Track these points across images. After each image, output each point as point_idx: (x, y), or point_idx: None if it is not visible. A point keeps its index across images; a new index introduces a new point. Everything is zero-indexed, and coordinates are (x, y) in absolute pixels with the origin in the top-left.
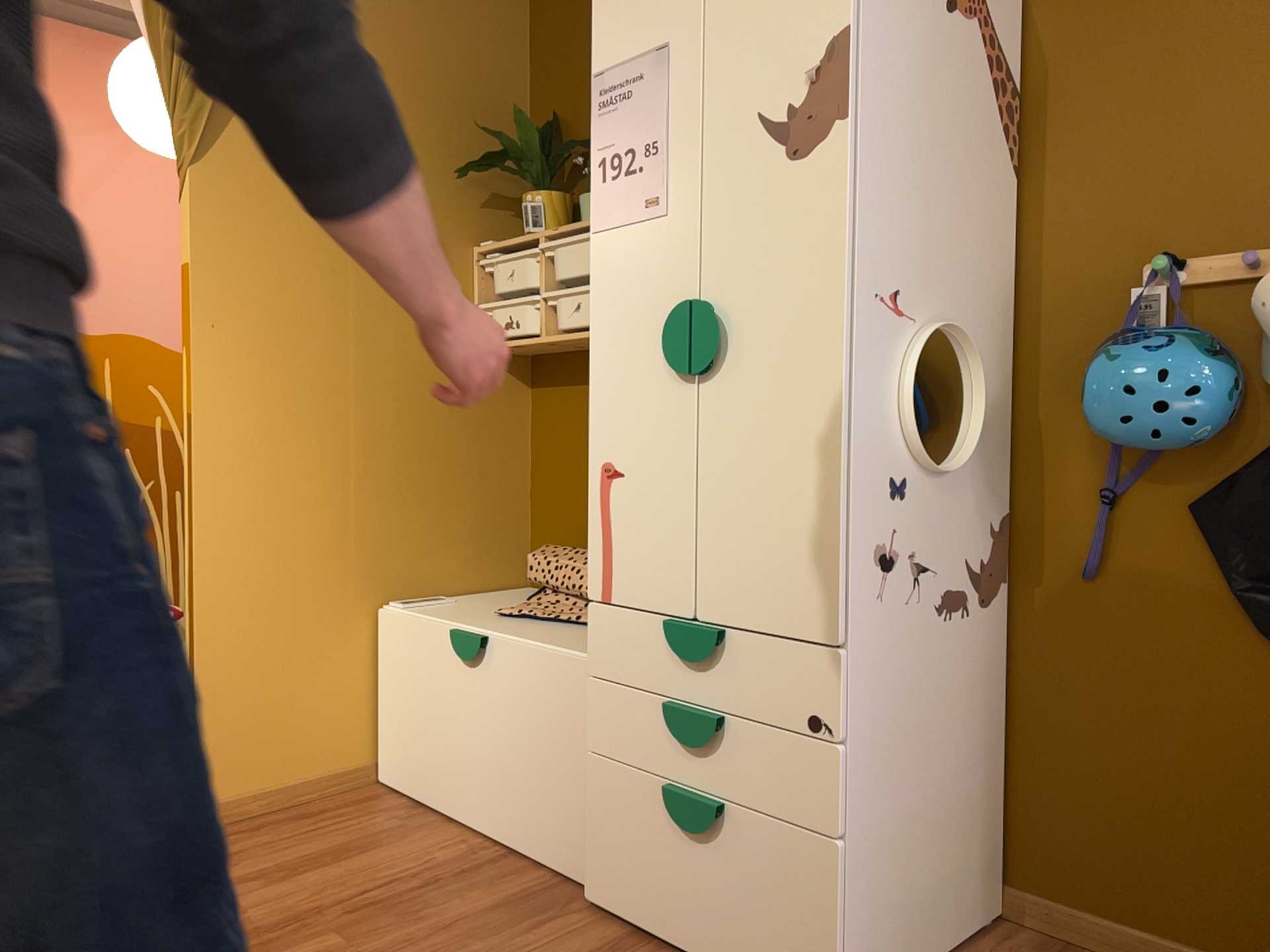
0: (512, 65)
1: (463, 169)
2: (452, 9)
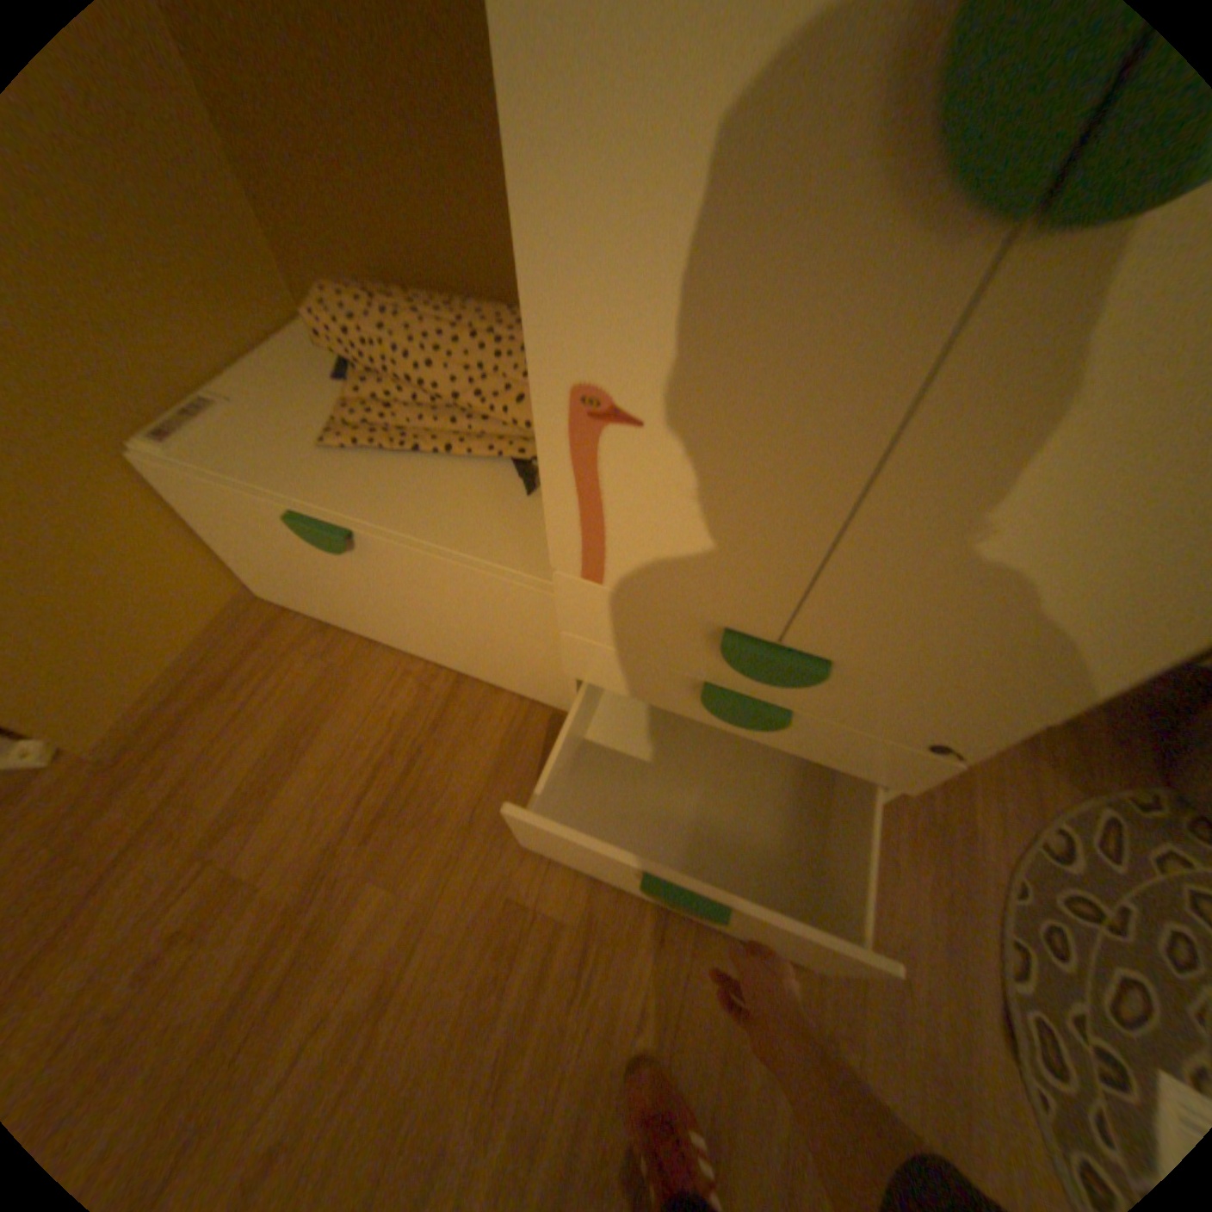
0: None
1: None
2: None
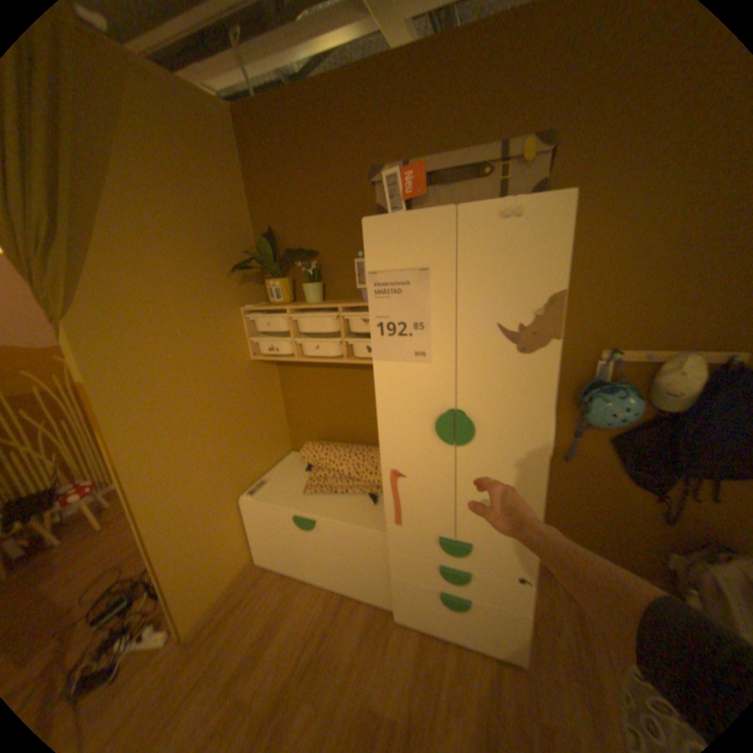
0: (236, 196)
1: (226, 265)
2: (198, 165)
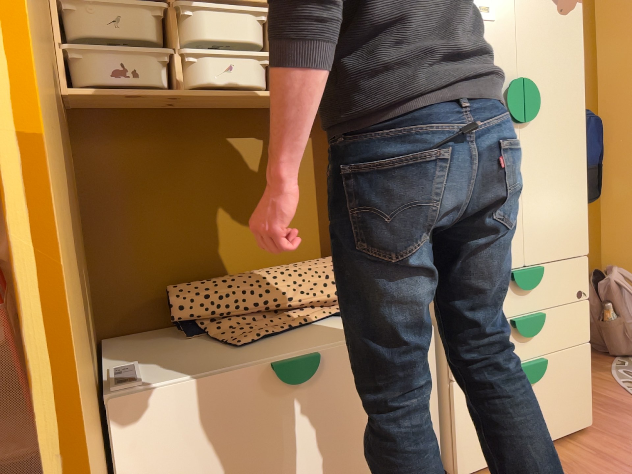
0: None
1: None
2: None
